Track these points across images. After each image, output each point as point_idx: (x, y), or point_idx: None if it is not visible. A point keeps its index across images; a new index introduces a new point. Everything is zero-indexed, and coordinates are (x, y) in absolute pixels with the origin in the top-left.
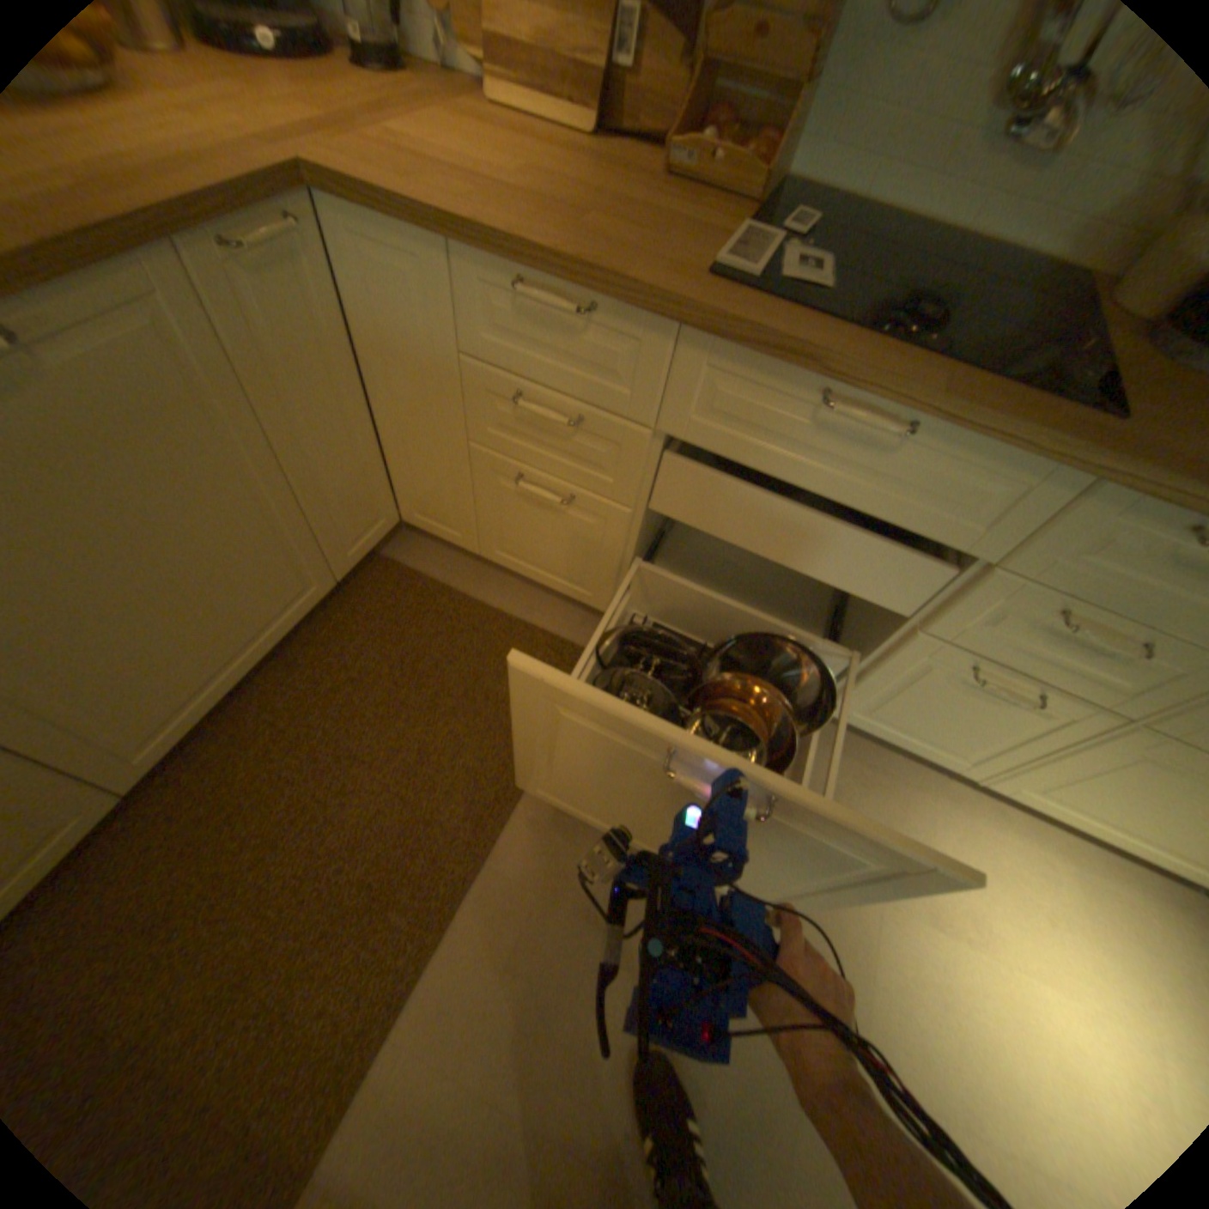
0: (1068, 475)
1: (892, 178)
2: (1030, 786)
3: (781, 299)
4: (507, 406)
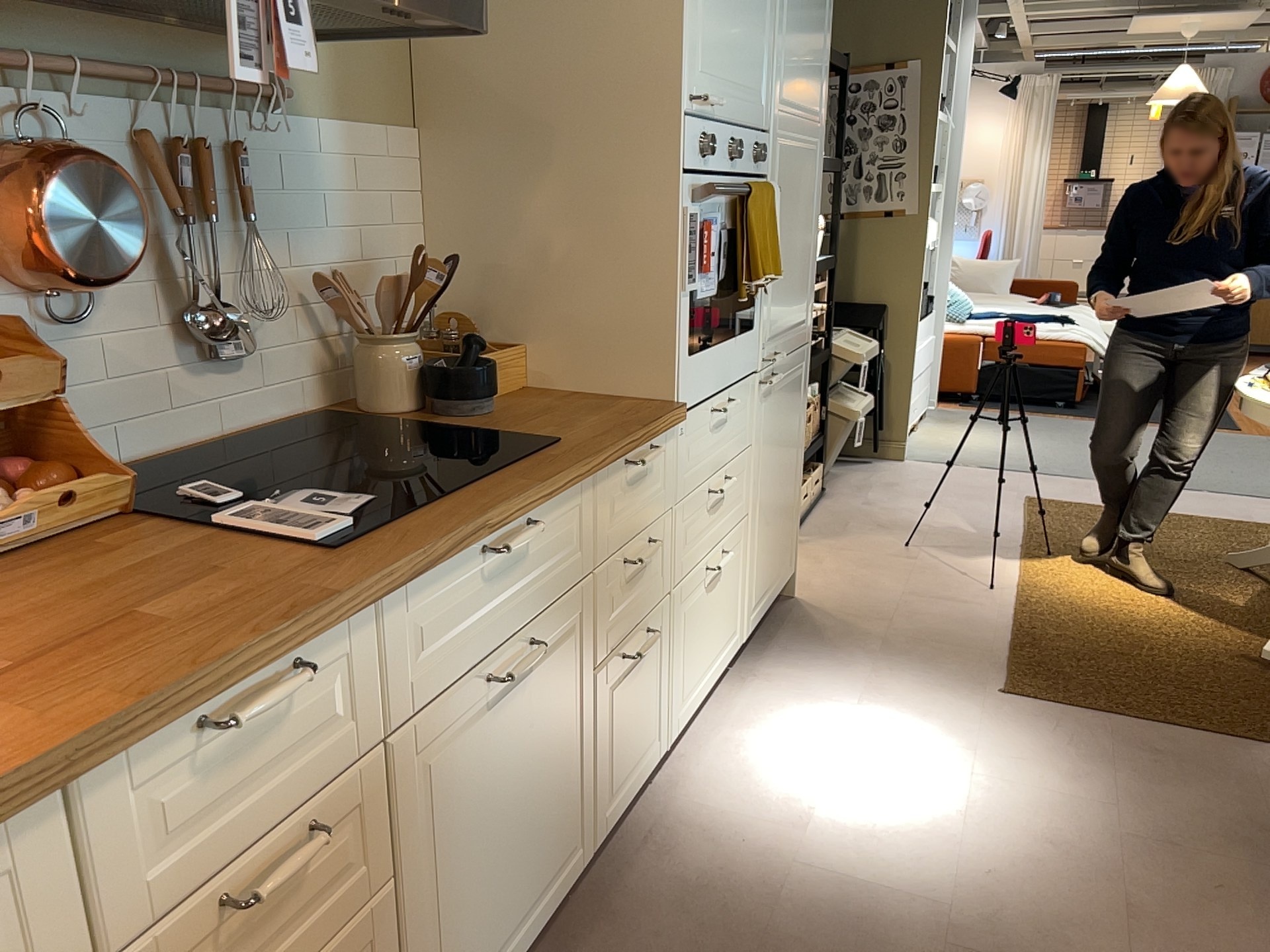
0: (587, 483)
1: (143, 435)
2: (676, 706)
3: (395, 522)
4: (203, 951)
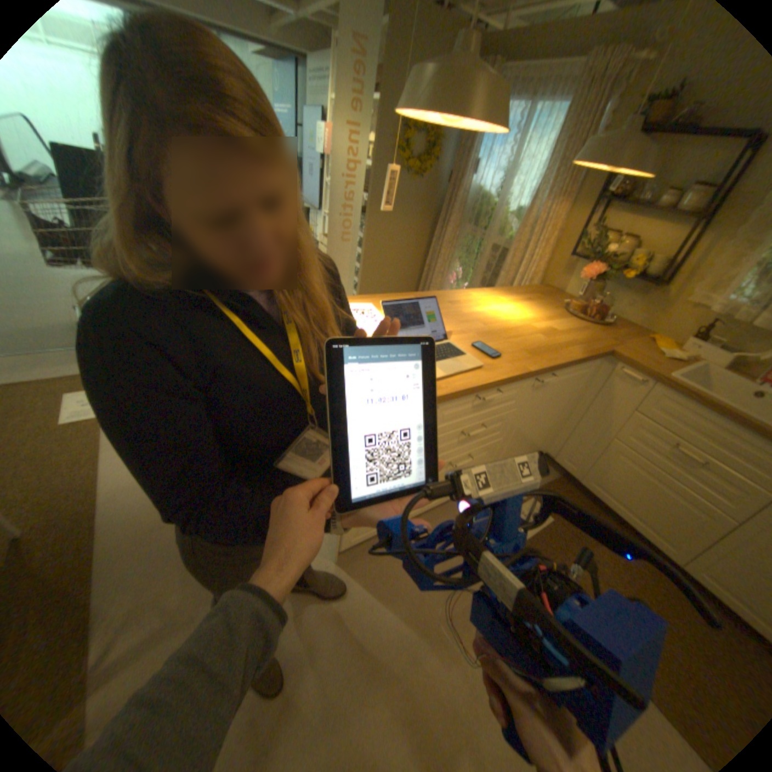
0: None
1: None
2: None
3: None
4: None
